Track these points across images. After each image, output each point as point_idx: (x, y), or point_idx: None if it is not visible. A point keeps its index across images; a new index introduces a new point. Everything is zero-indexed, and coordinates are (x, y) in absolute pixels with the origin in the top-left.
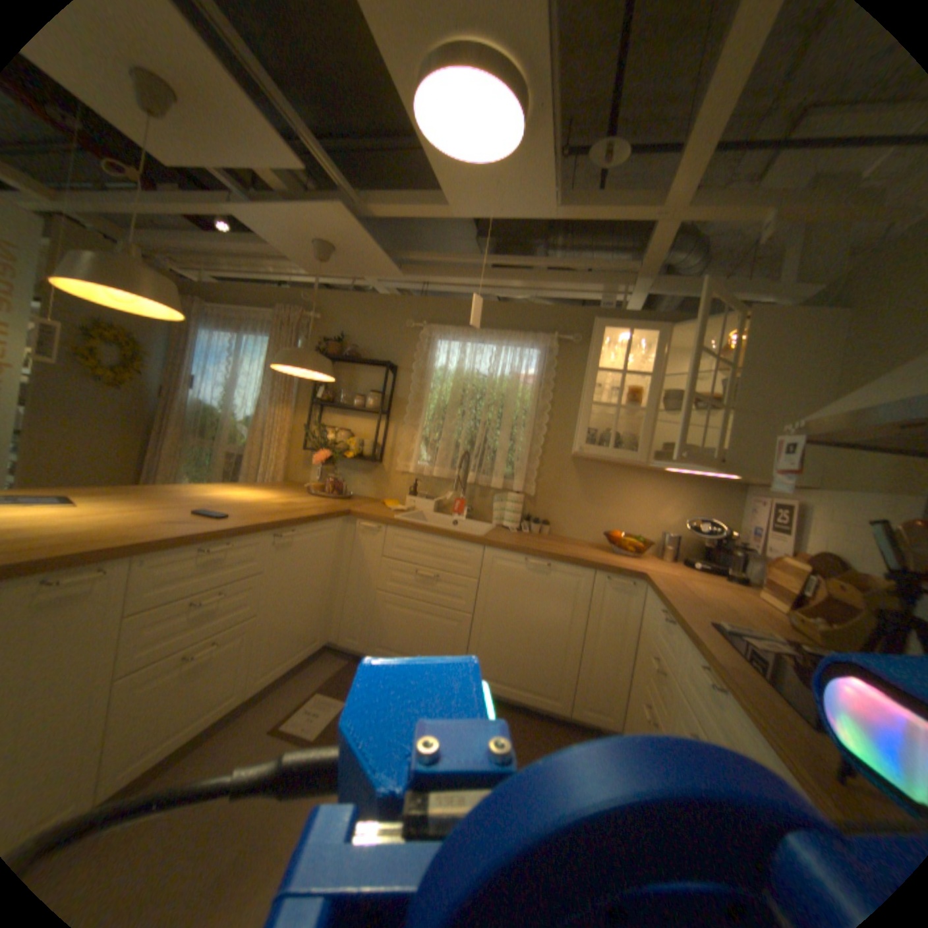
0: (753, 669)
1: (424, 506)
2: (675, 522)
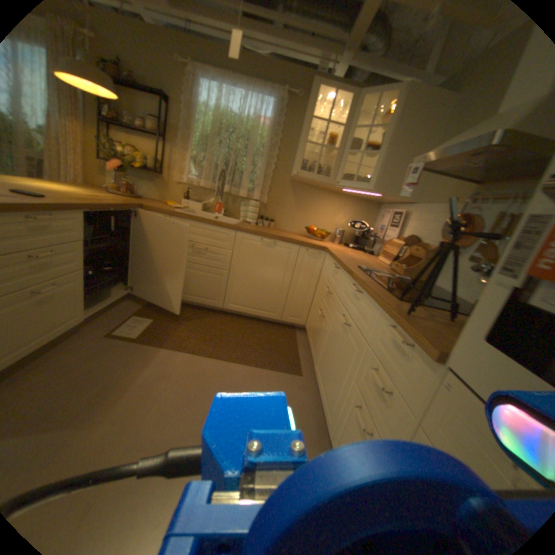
0: (375, 282)
1: (196, 206)
2: (343, 223)
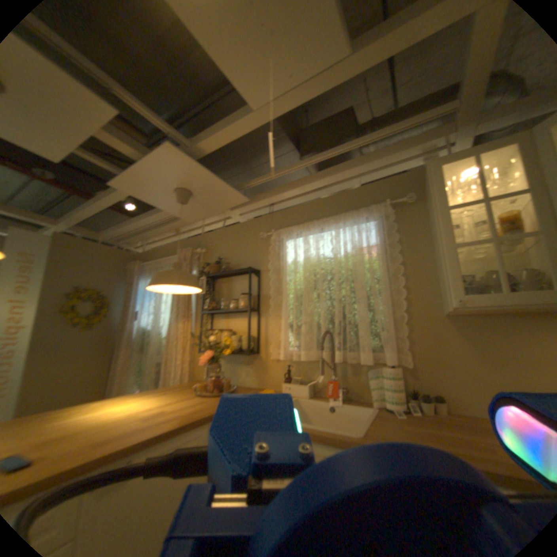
0: None
1: (300, 392)
2: None
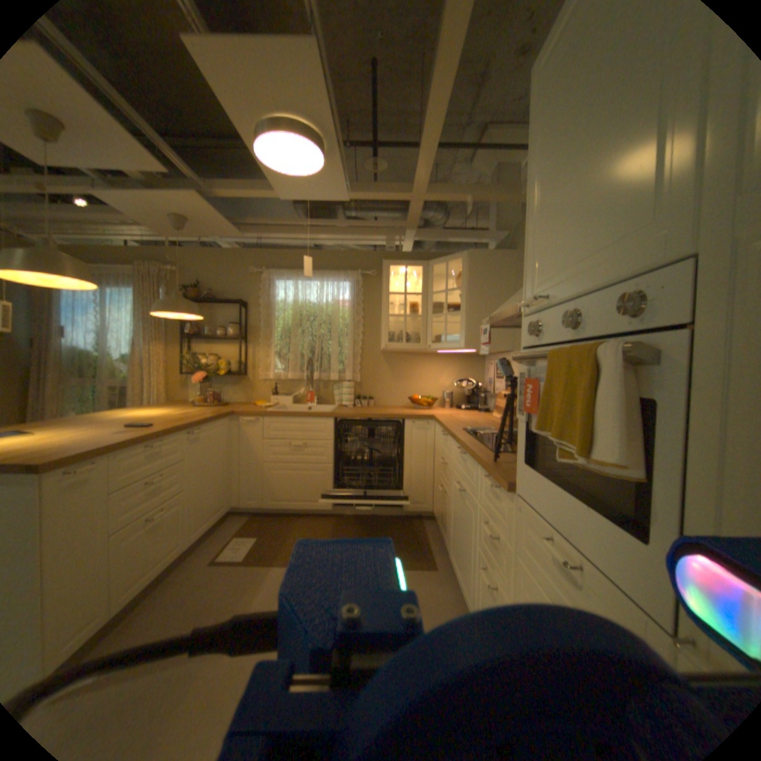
0: (475, 440)
1: (285, 401)
2: (448, 384)
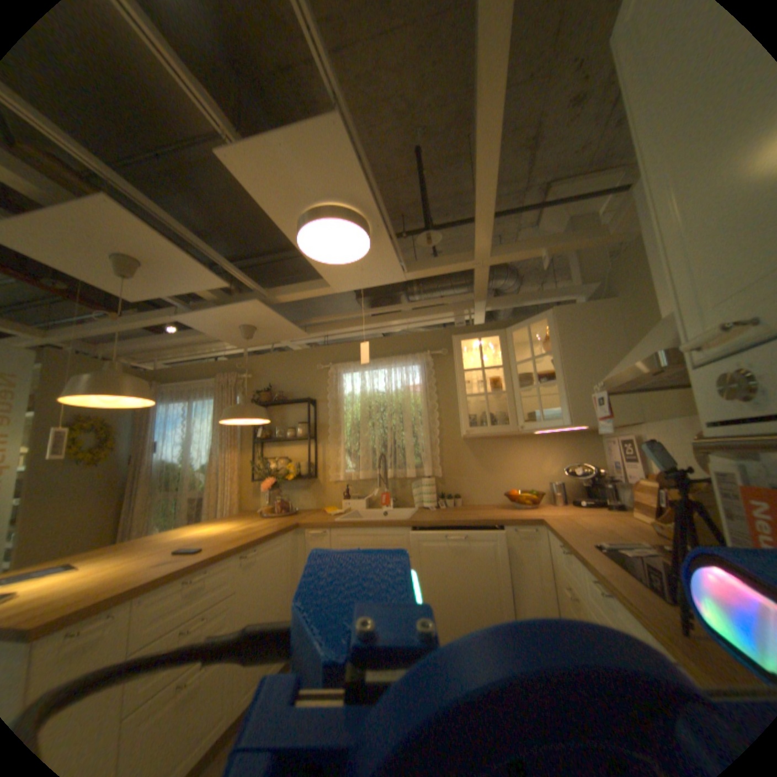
0: (626, 572)
1: (358, 505)
2: (556, 472)
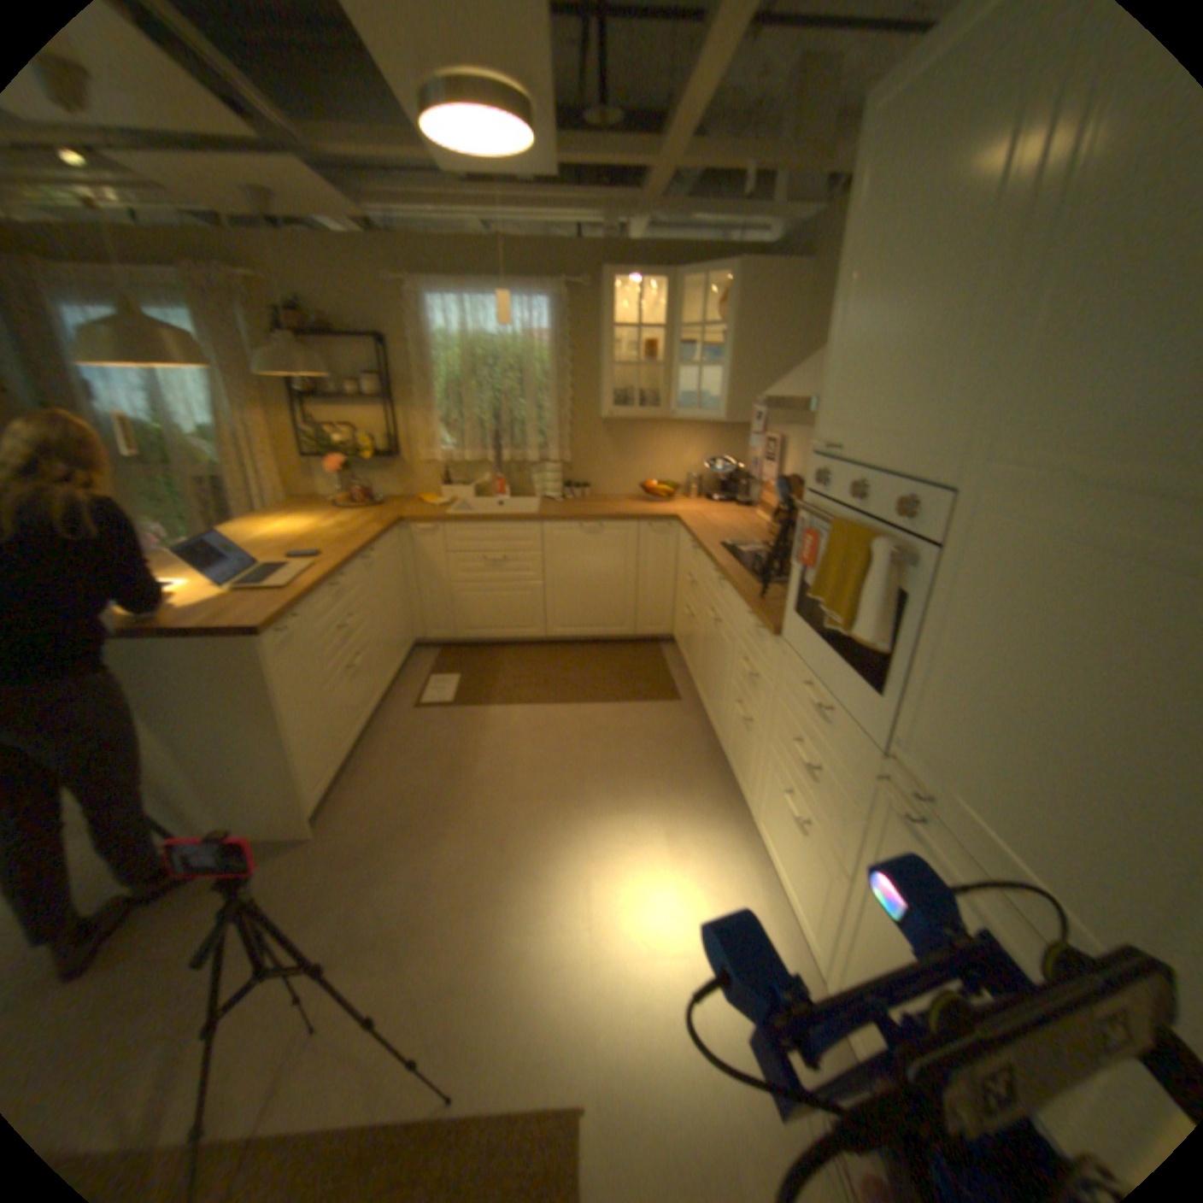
0: (738, 565)
1: (465, 495)
2: (697, 464)
